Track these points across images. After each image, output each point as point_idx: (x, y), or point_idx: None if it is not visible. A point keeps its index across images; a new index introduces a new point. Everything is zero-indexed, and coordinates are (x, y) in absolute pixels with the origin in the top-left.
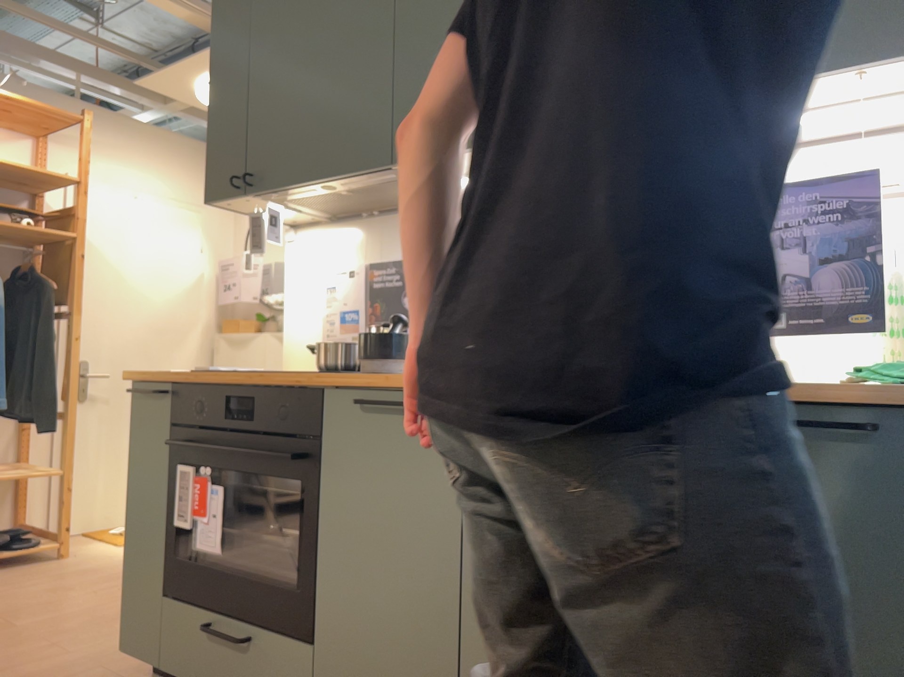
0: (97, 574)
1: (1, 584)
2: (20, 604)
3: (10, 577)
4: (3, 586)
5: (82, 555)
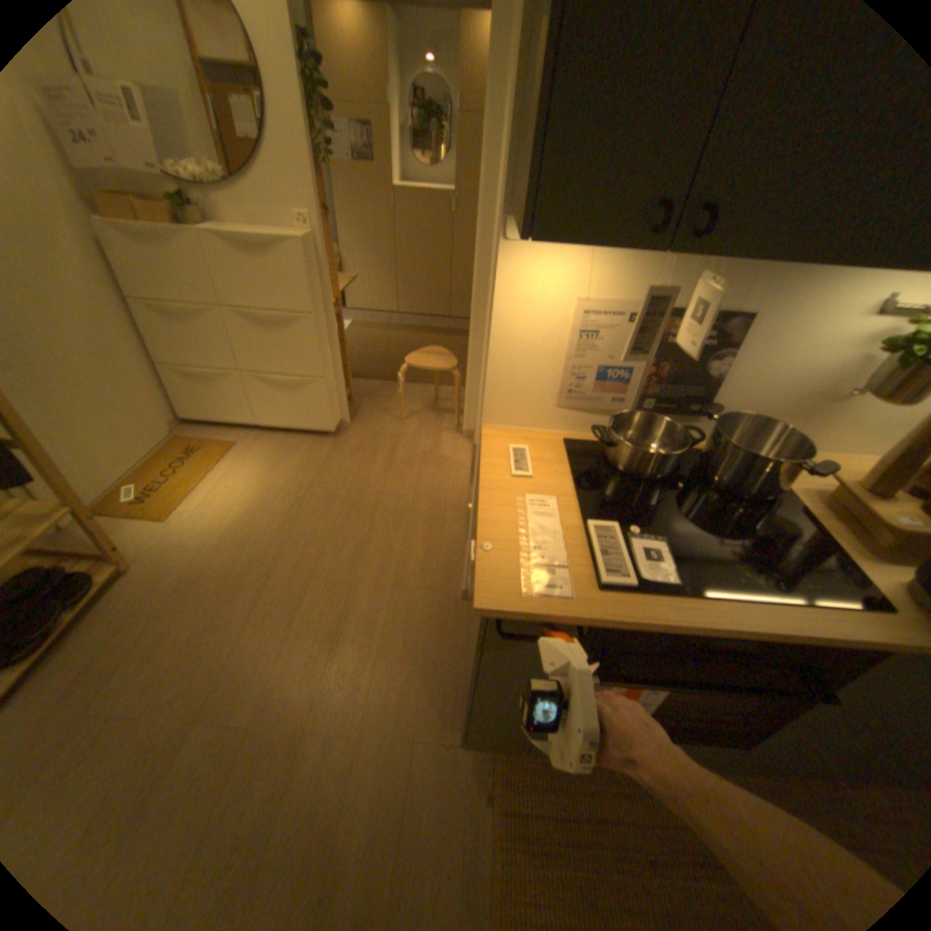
0: (208, 587)
1: (116, 656)
2: (194, 684)
3: (107, 636)
4: (127, 660)
5: (143, 556)
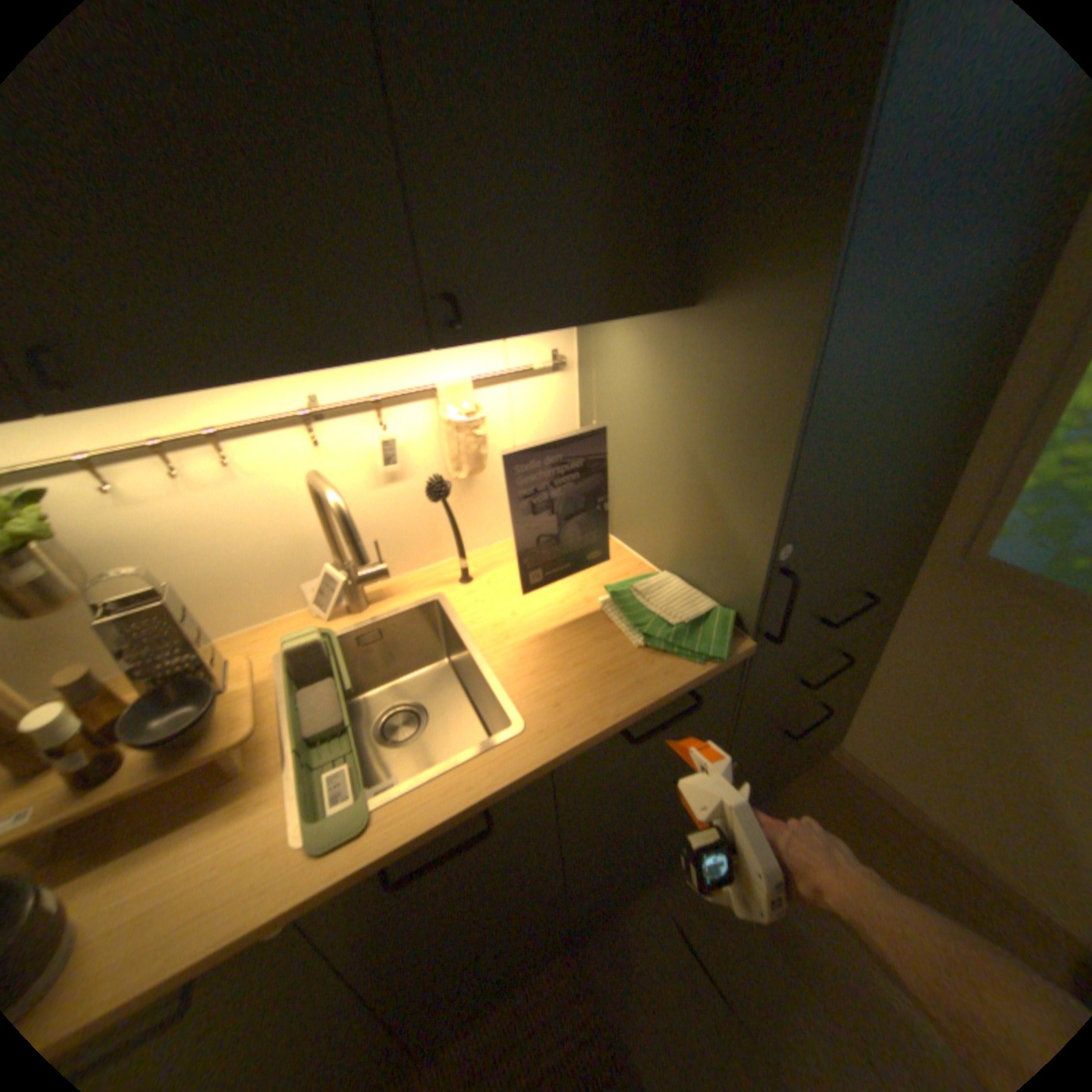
0: None
1: None
2: None
3: None
4: None
5: None
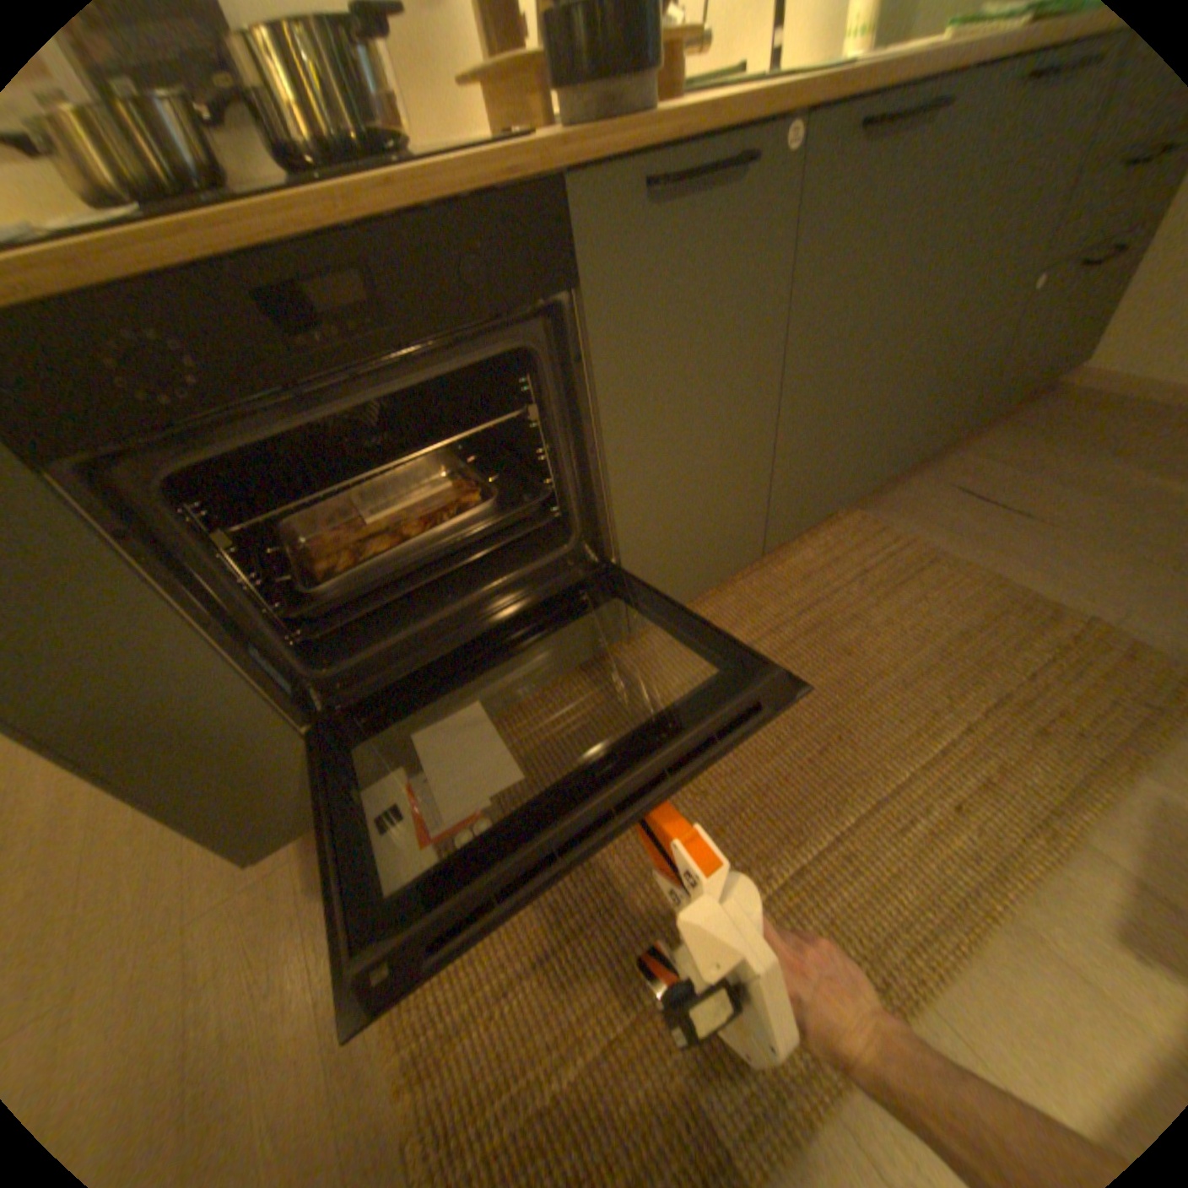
0: None
1: None
2: None
3: None
4: None
5: None
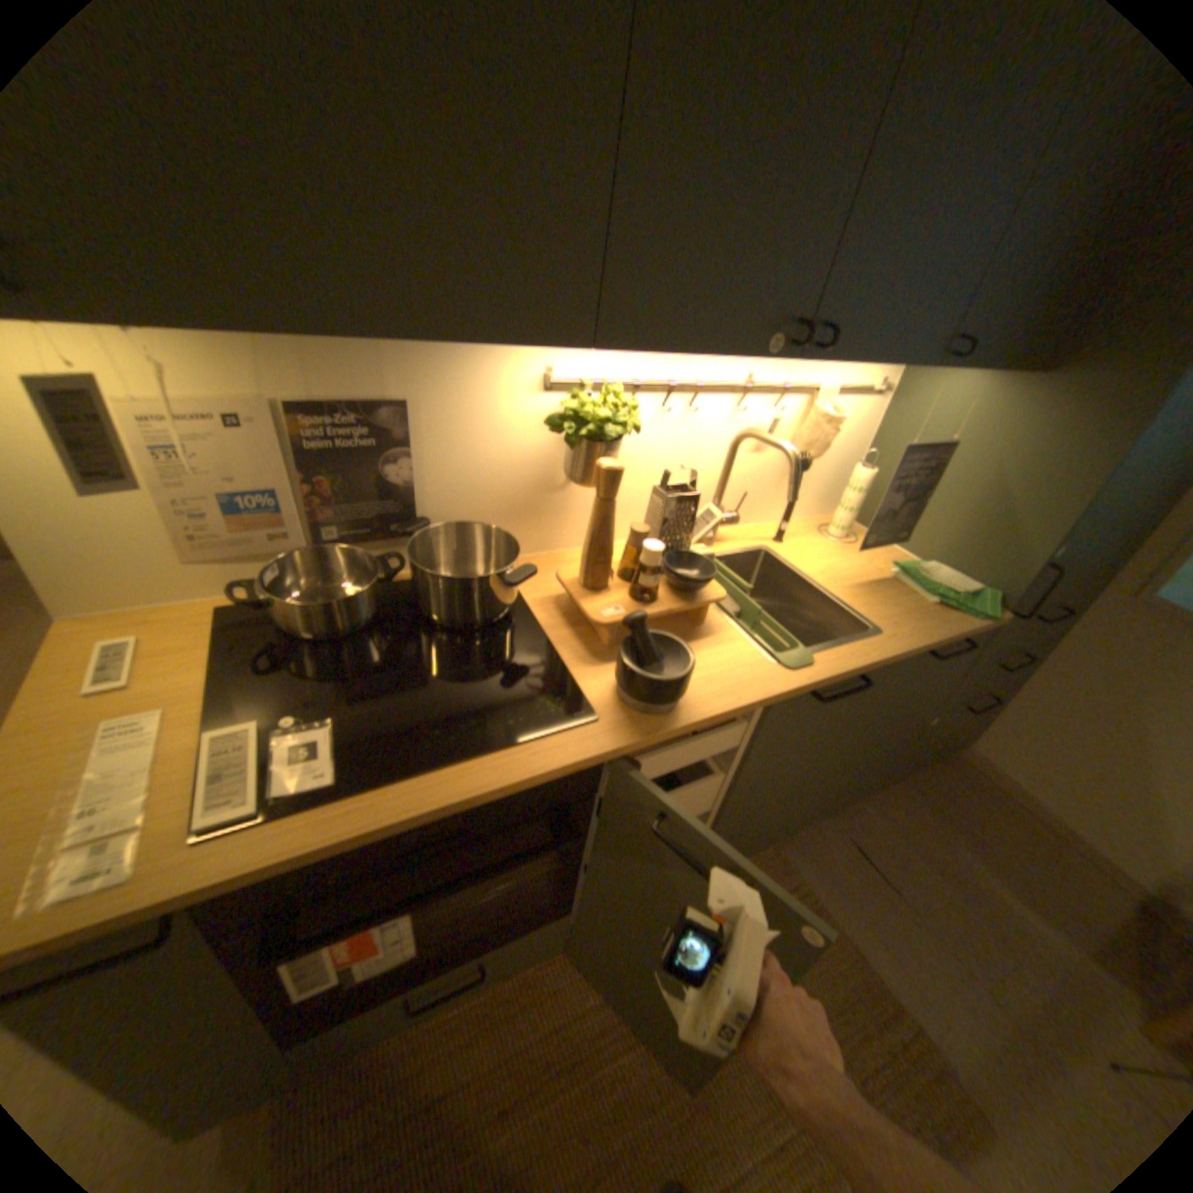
0: None
1: None
2: None
3: None
4: None
5: None
